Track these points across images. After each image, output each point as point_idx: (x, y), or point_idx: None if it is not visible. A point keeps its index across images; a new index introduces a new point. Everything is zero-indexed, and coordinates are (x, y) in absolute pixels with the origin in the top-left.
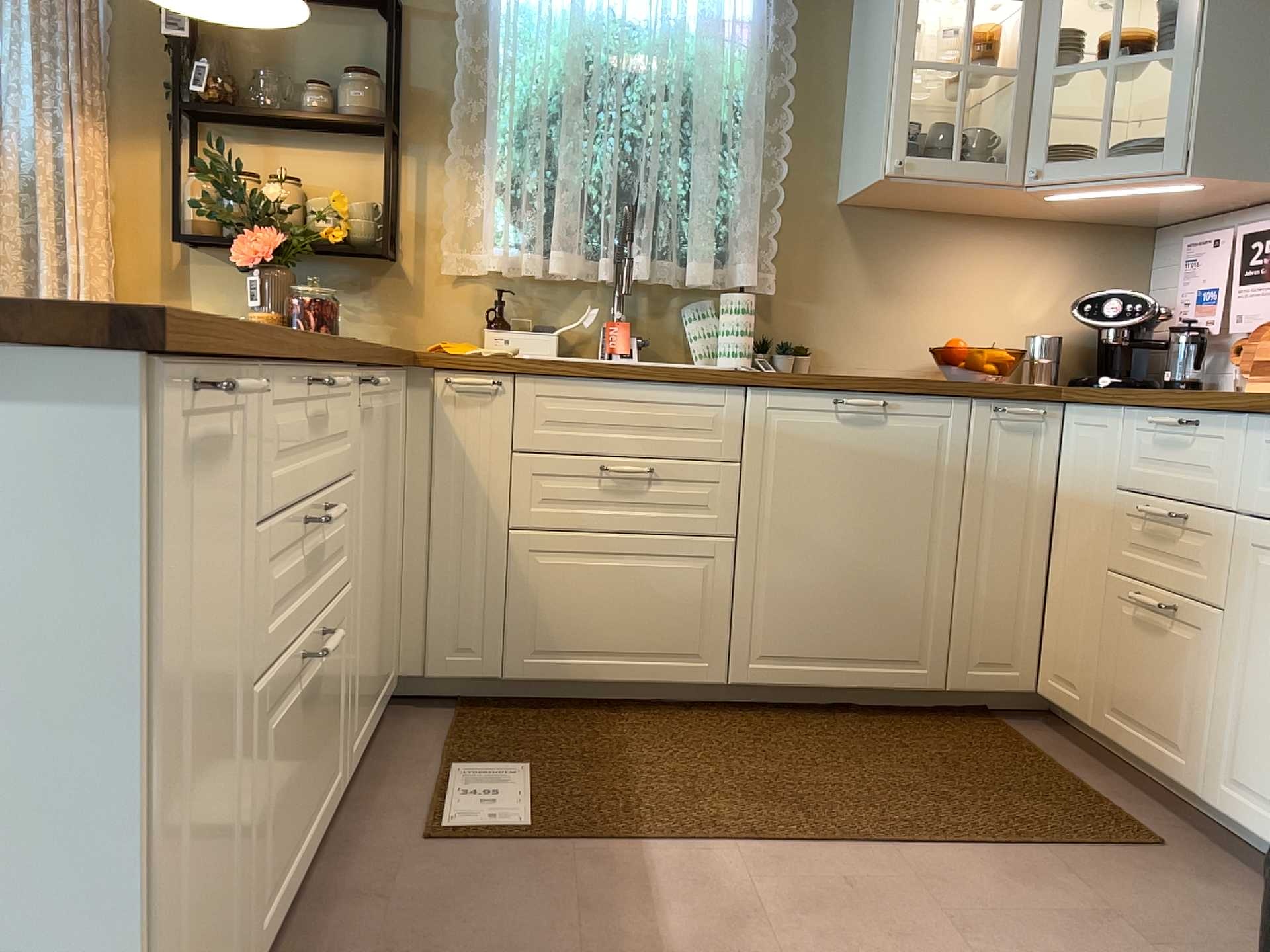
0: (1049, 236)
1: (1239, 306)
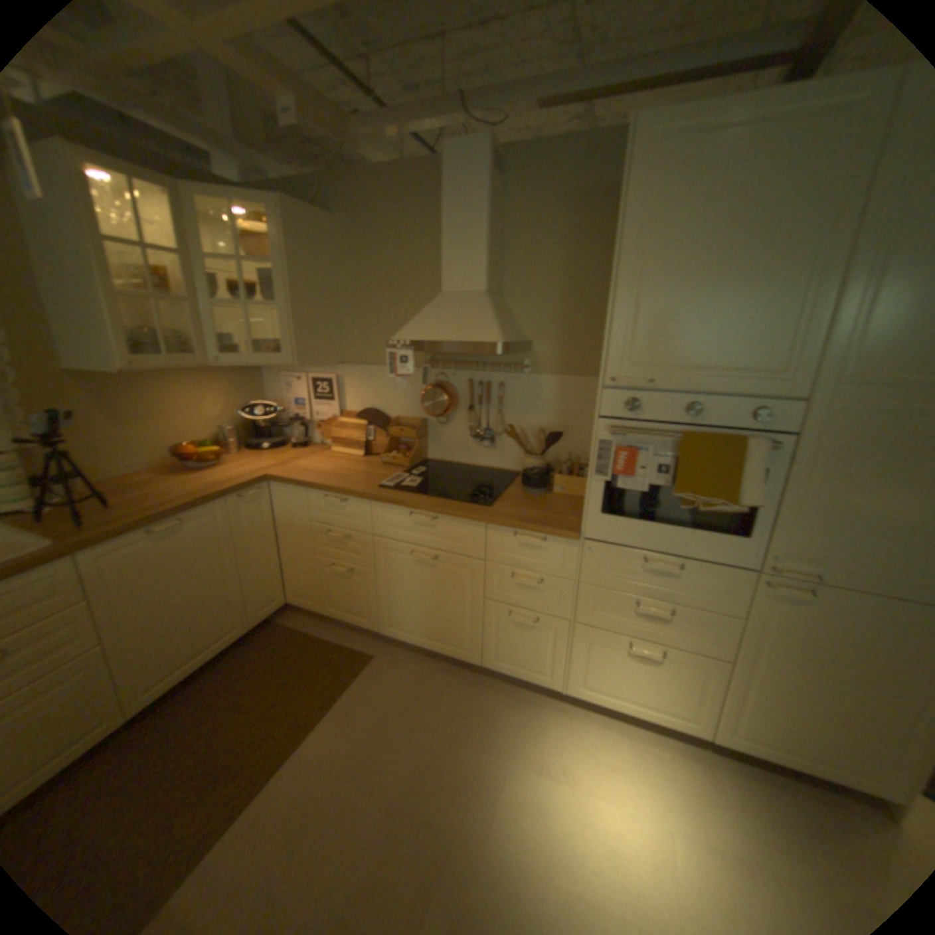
0: (209, 372)
1: (313, 409)
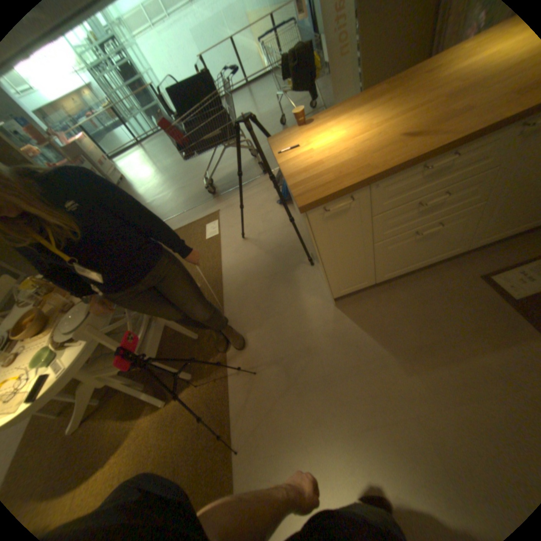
0: None
1: None
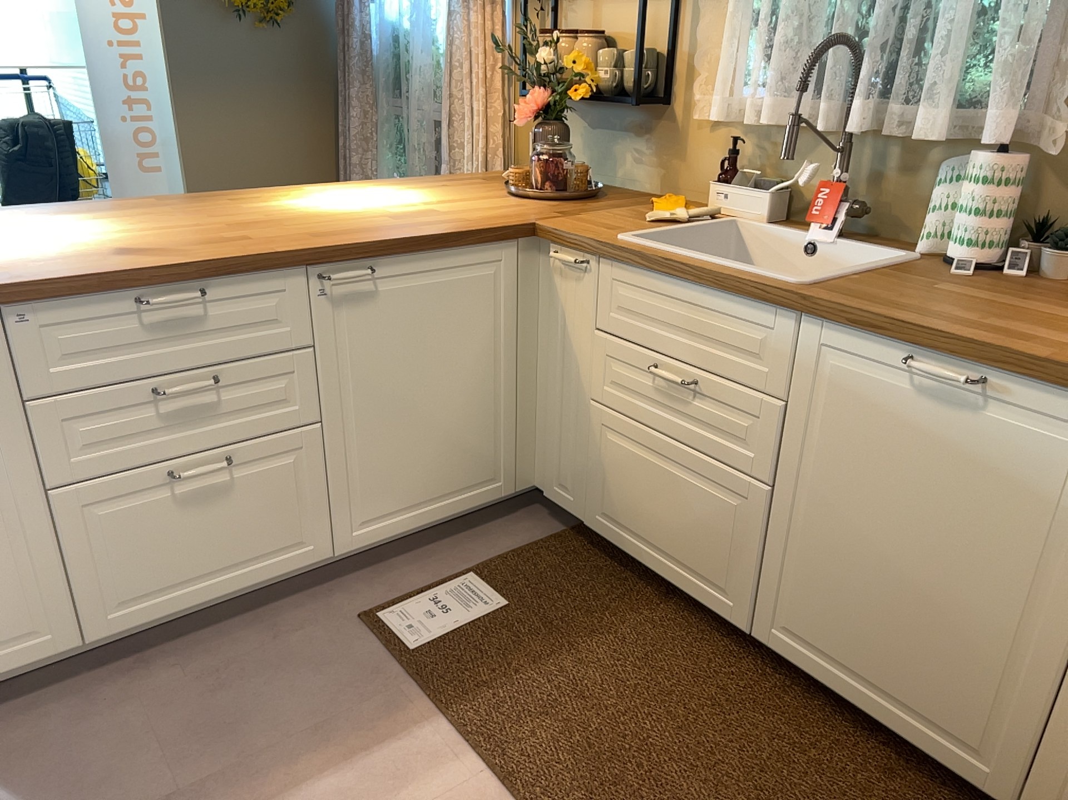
0: None
1: None
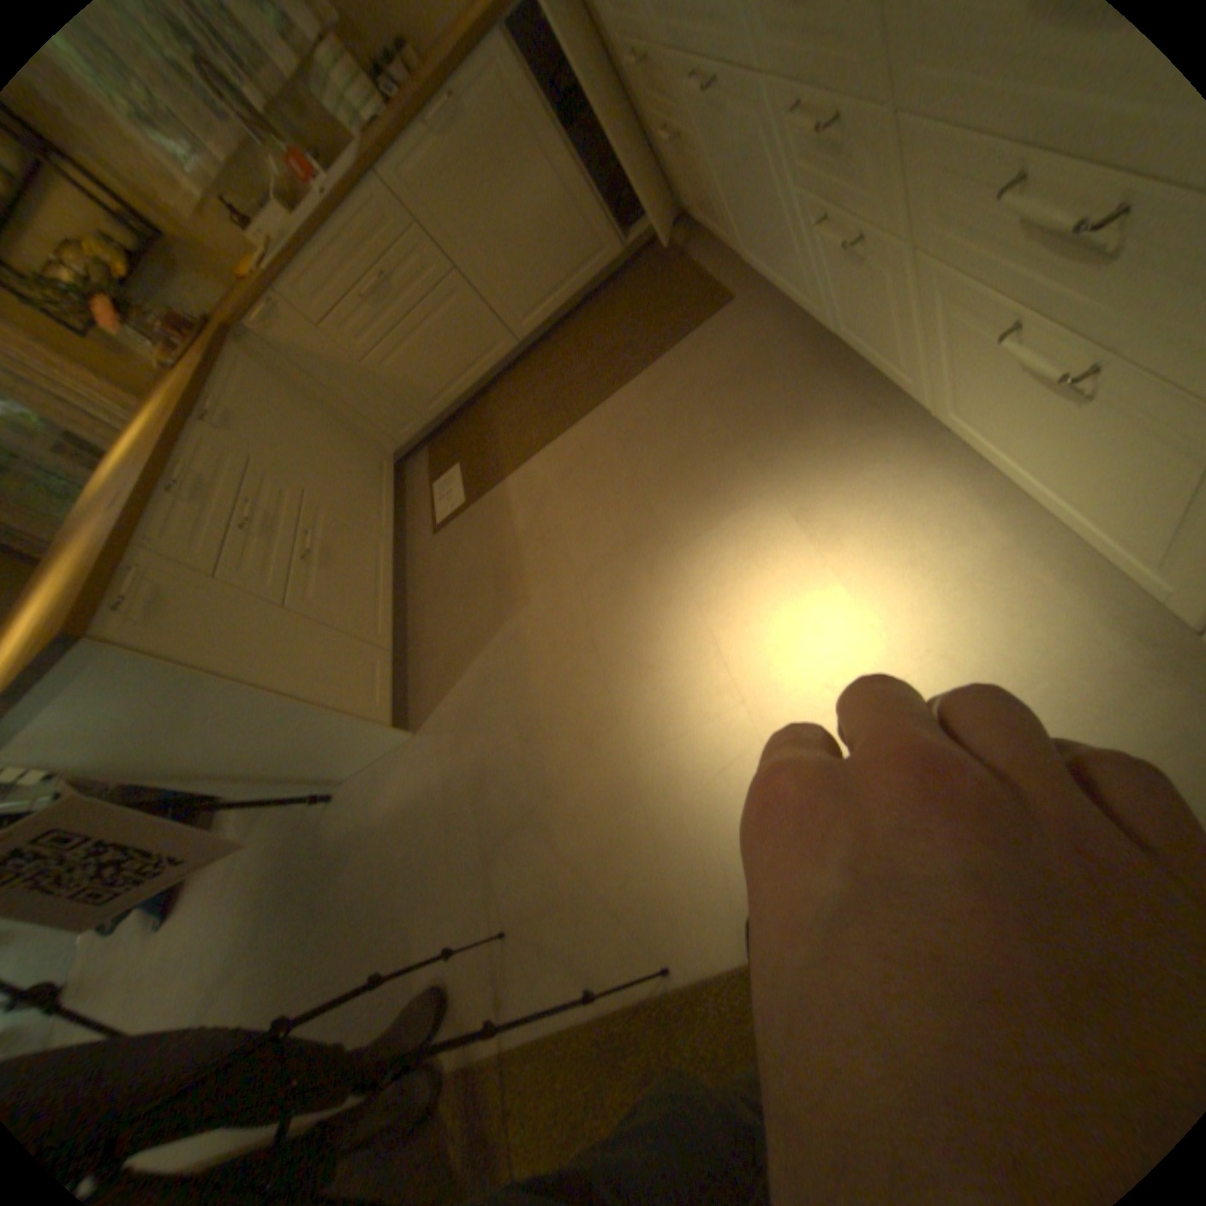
0: None
1: None
